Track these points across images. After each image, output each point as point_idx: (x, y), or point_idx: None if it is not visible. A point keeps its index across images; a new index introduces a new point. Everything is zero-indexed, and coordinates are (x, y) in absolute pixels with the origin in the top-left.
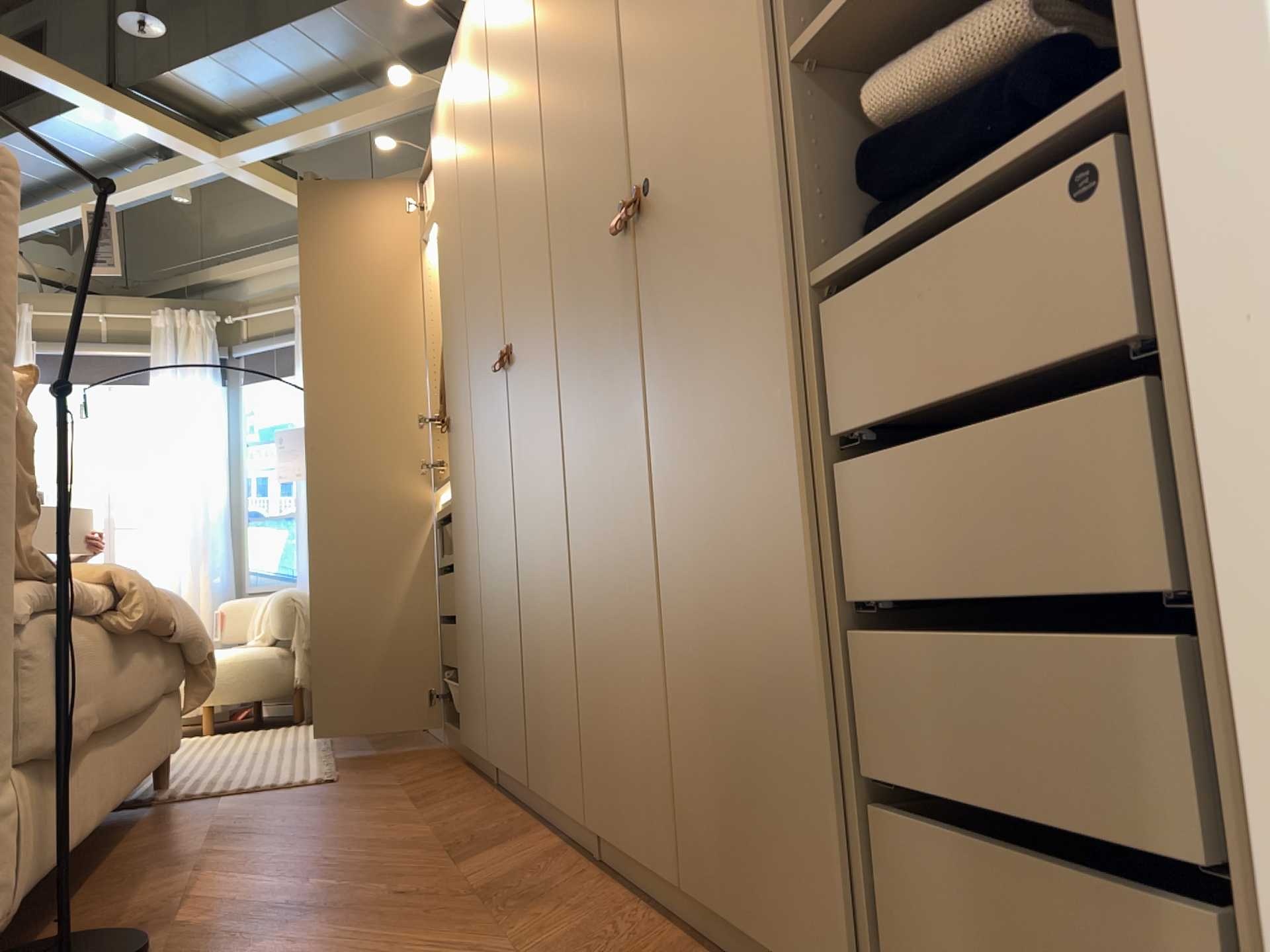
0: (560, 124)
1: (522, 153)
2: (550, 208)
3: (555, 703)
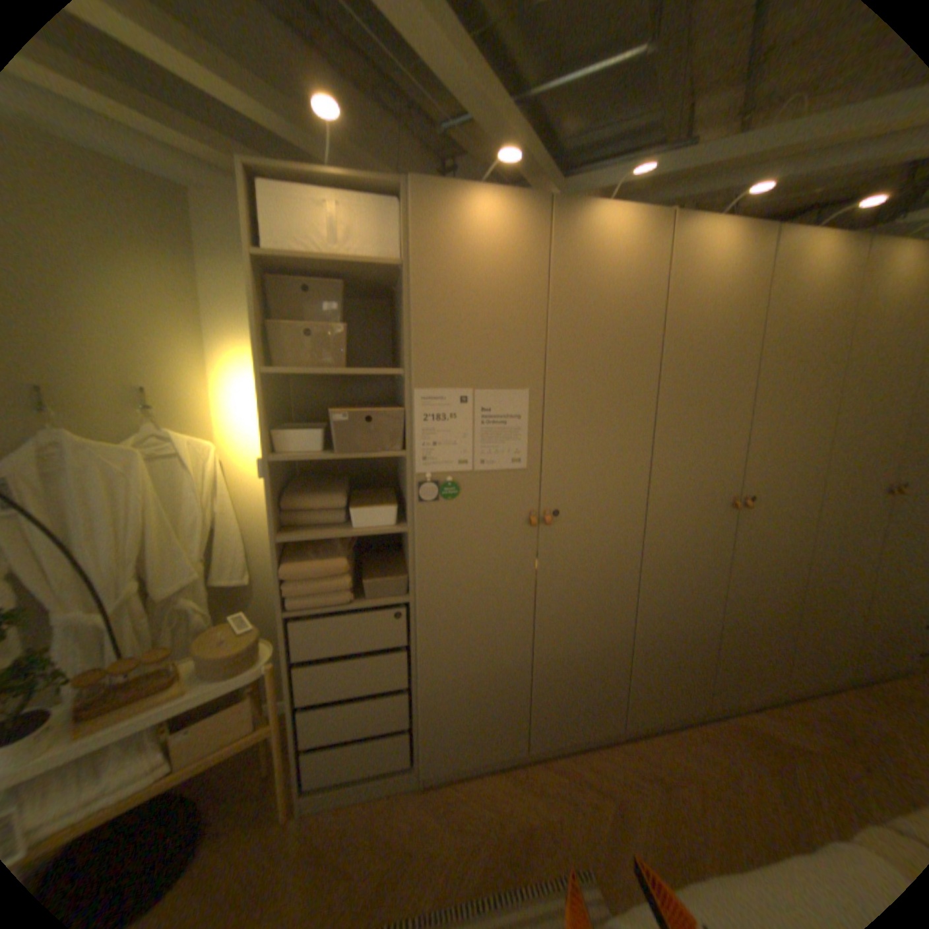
0: (856, 417)
1: (803, 396)
2: (831, 448)
3: (759, 670)
